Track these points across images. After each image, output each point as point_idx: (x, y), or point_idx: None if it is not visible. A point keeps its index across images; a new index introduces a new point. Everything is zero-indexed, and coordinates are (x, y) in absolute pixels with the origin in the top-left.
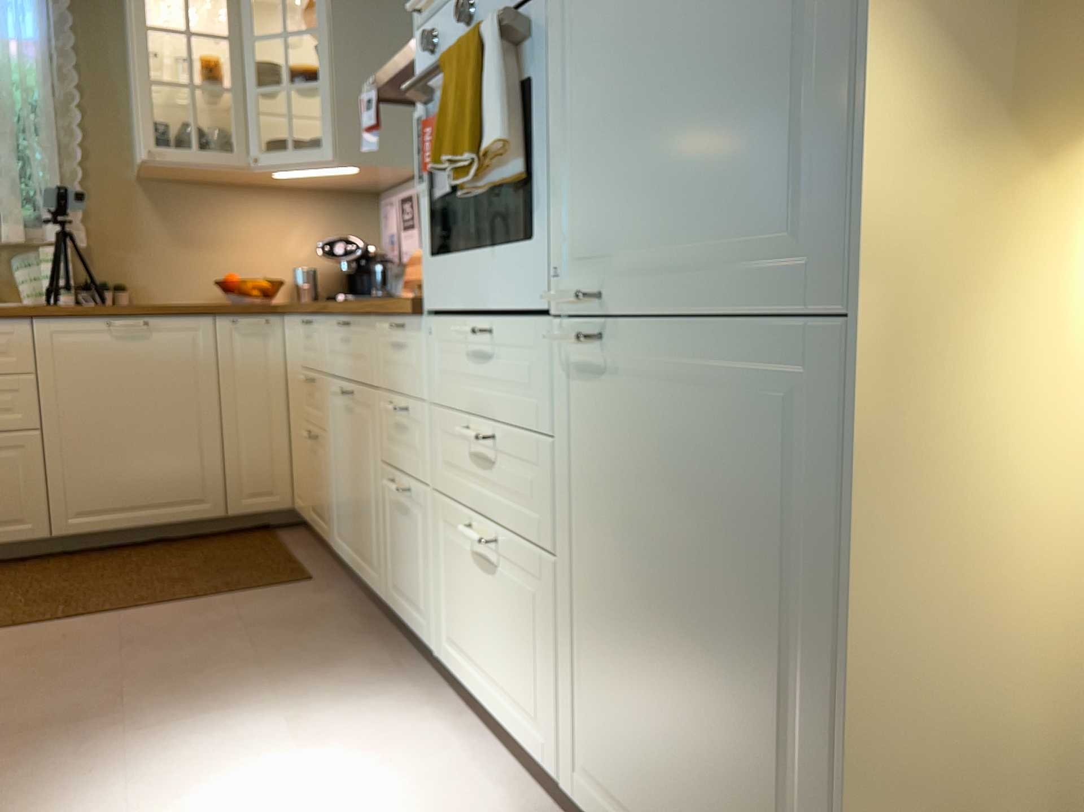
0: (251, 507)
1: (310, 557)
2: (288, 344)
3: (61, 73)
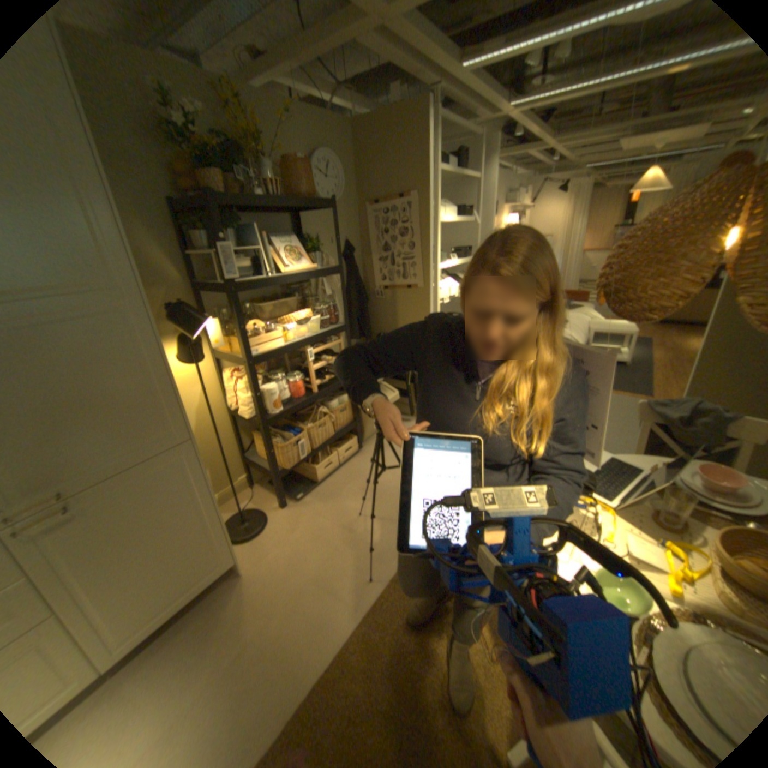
0: None
1: None
2: None
3: None
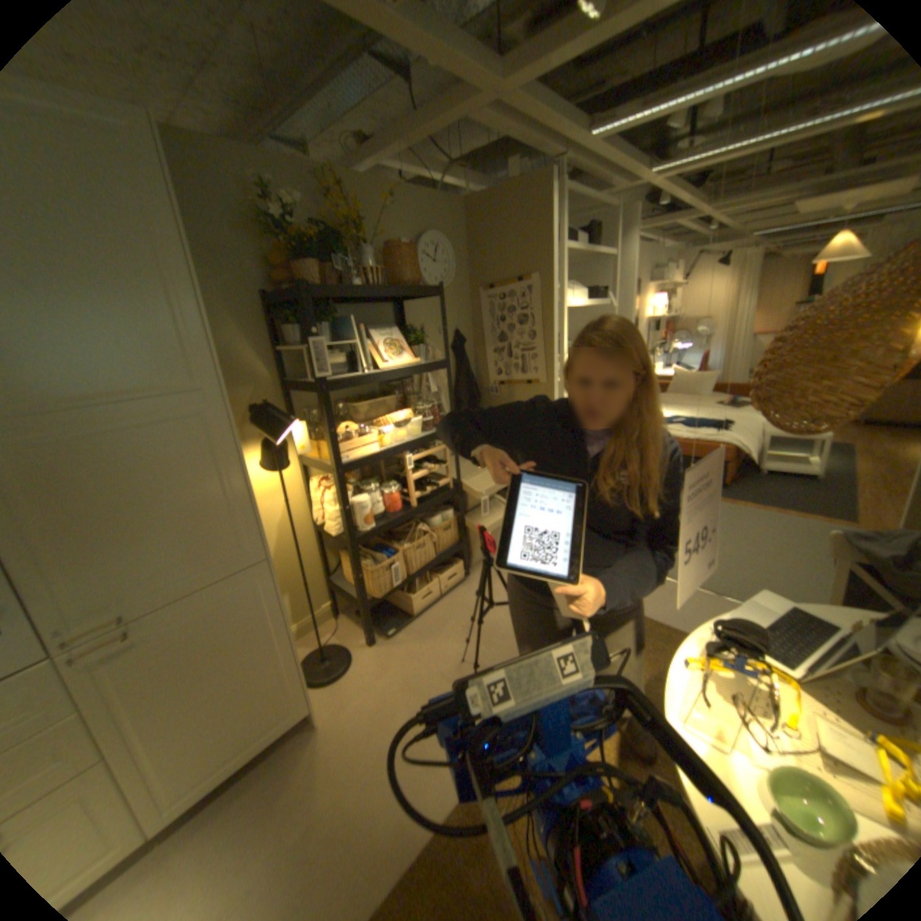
0: None
1: None
2: None
3: None
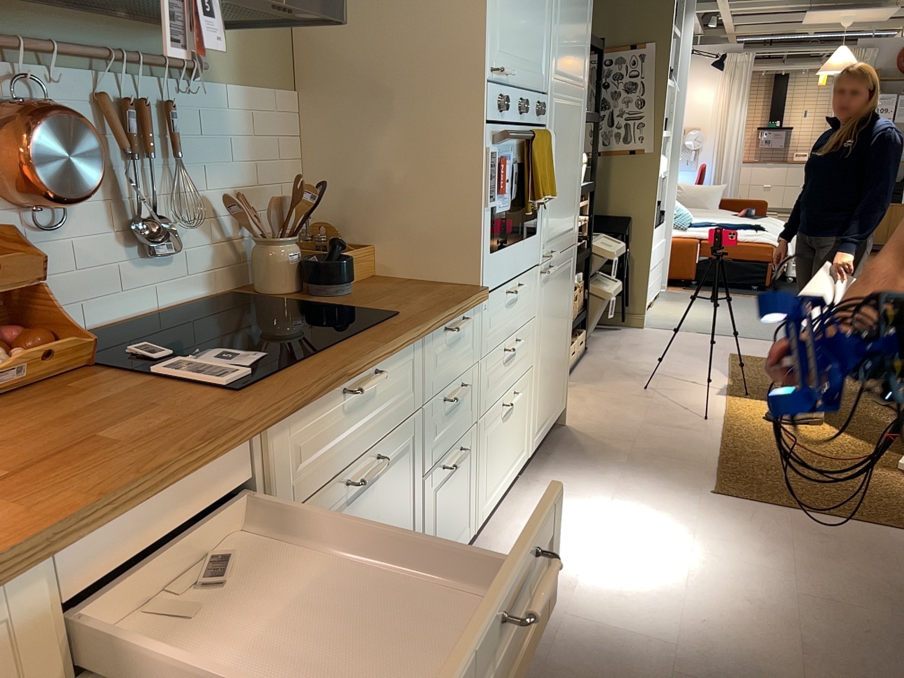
0: None
1: None
2: None
3: None
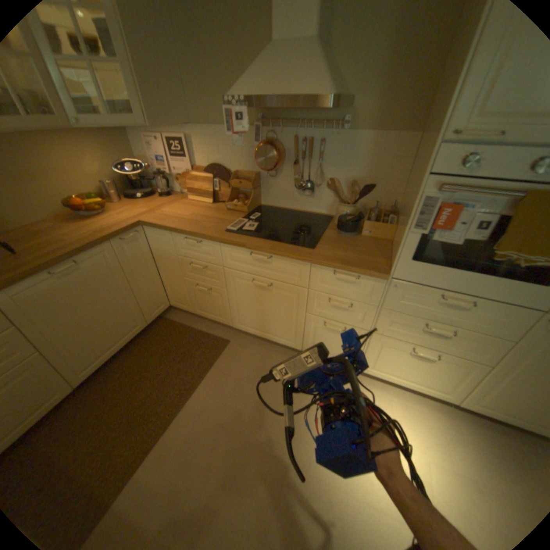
0: (156, 315)
1: (206, 327)
2: (154, 241)
3: None
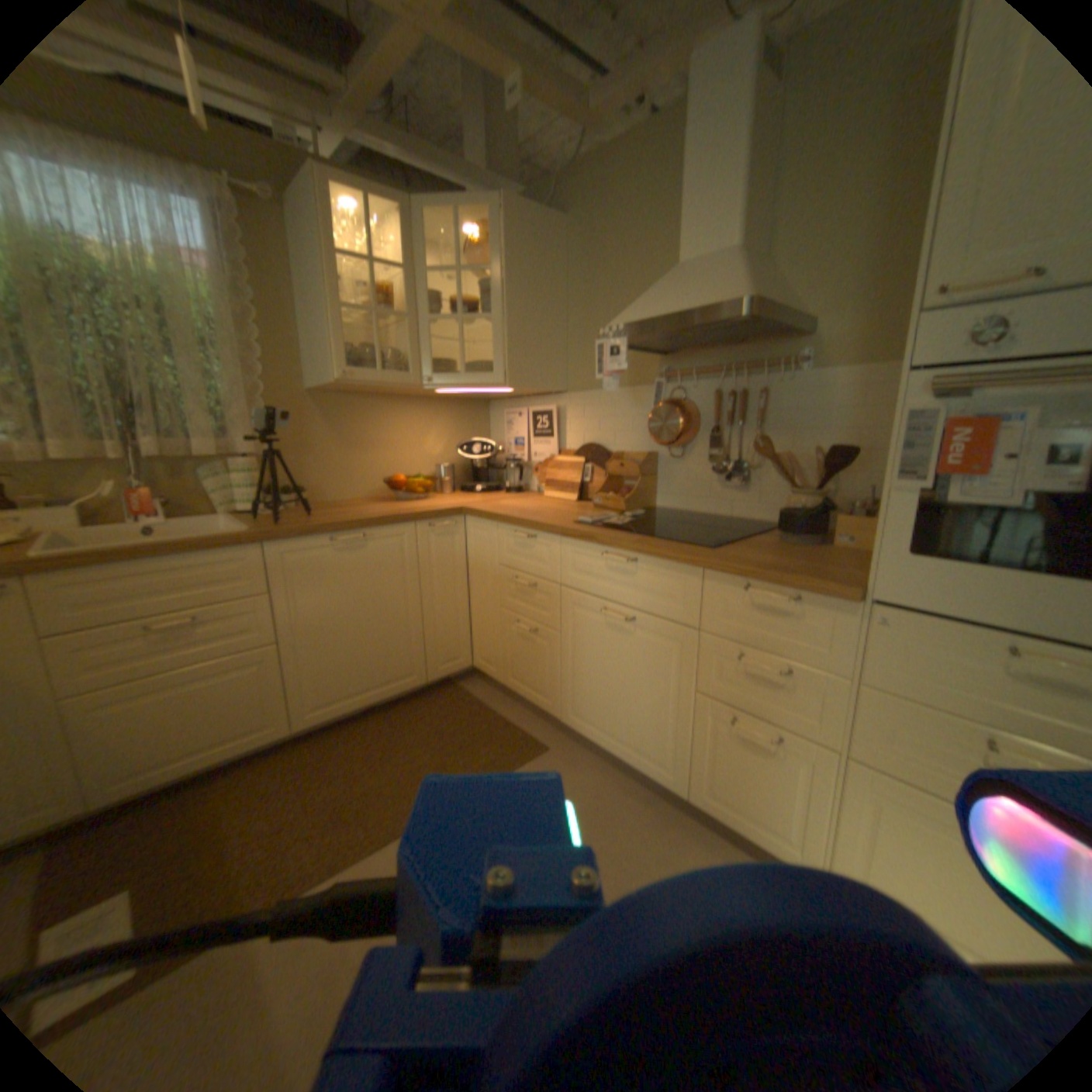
0: (443, 672)
1: (515, 717)
2: (473, 542)
3: (232, 289)
